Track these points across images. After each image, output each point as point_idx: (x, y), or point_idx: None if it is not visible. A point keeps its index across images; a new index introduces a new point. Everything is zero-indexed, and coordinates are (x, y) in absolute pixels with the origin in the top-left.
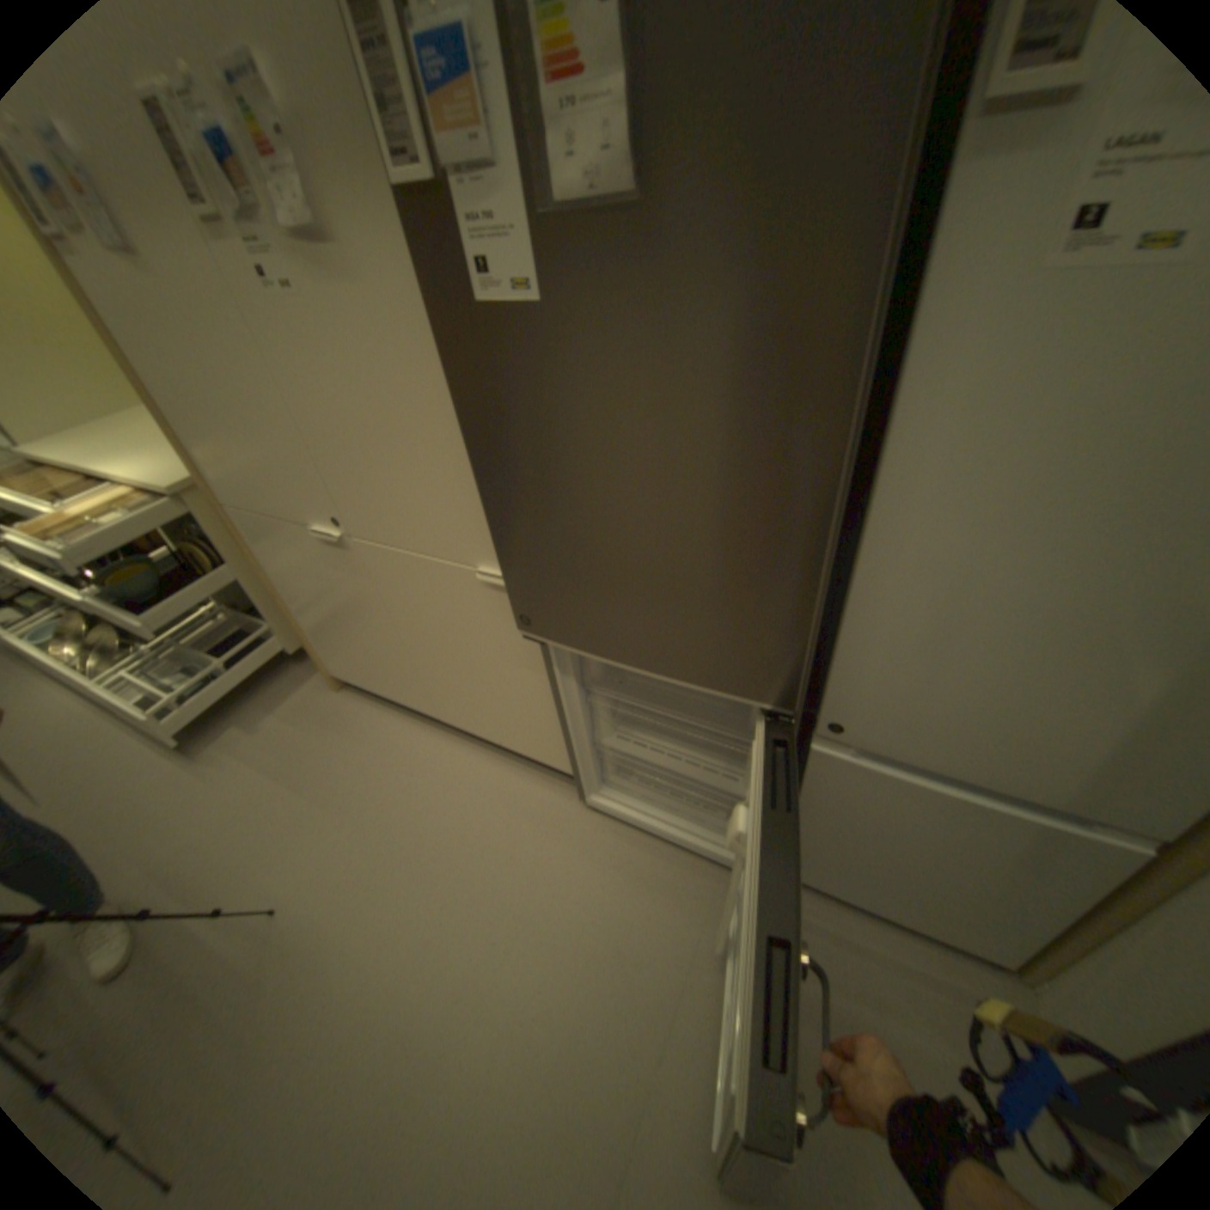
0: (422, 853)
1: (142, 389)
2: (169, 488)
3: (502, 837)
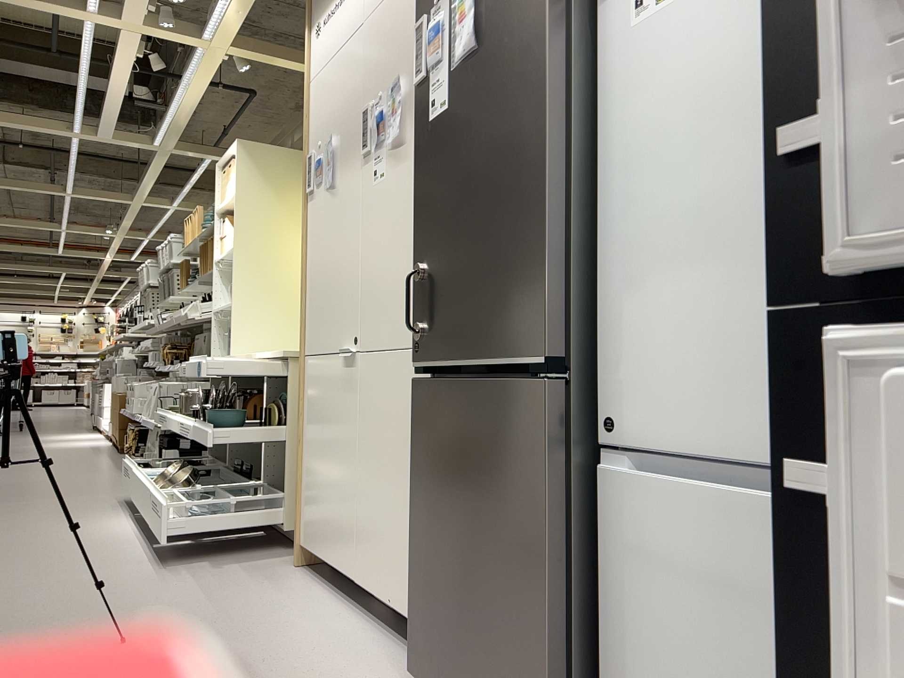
0: (259, 659)
1: (303, 273)
2: (285, 360)
3: (333, 675)
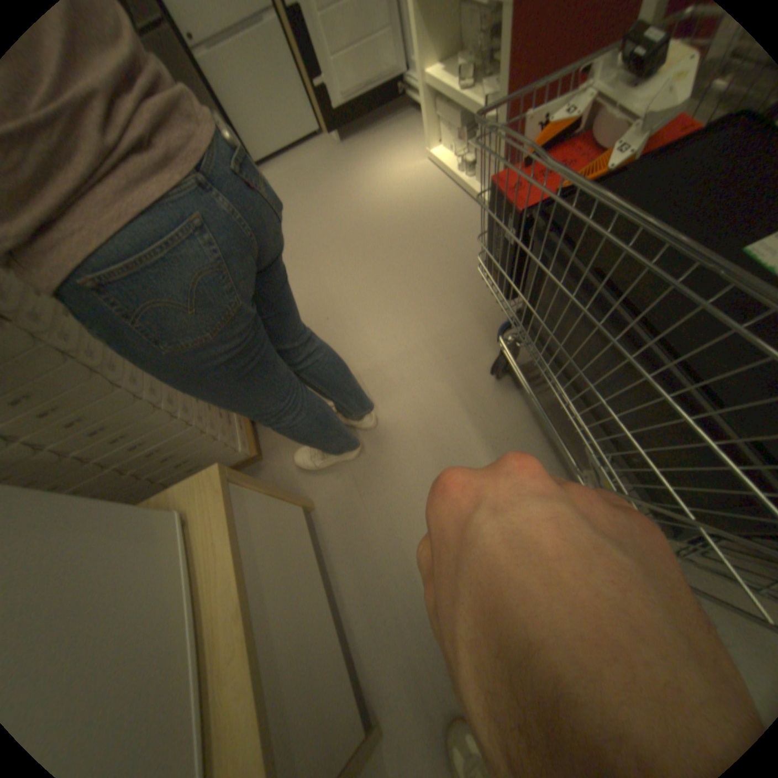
0: None
1: None
2: None
3: None
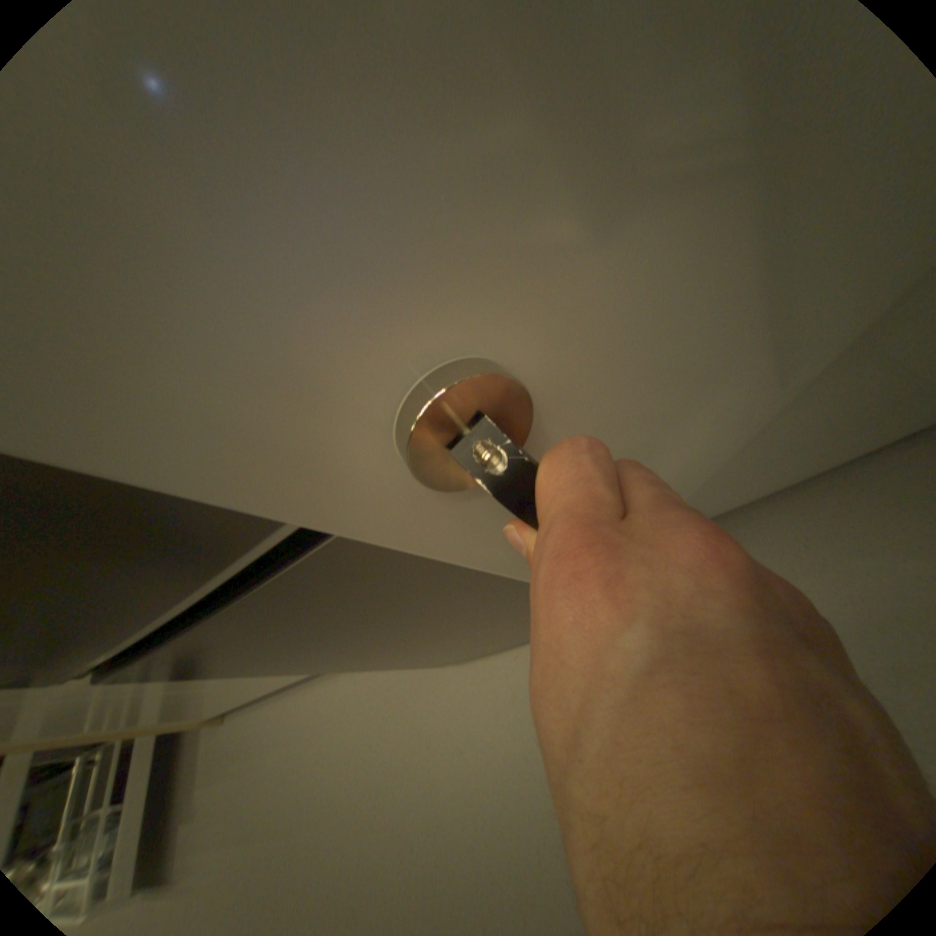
0: (367, 807)
1: None
2: None
3: (411, 732)
